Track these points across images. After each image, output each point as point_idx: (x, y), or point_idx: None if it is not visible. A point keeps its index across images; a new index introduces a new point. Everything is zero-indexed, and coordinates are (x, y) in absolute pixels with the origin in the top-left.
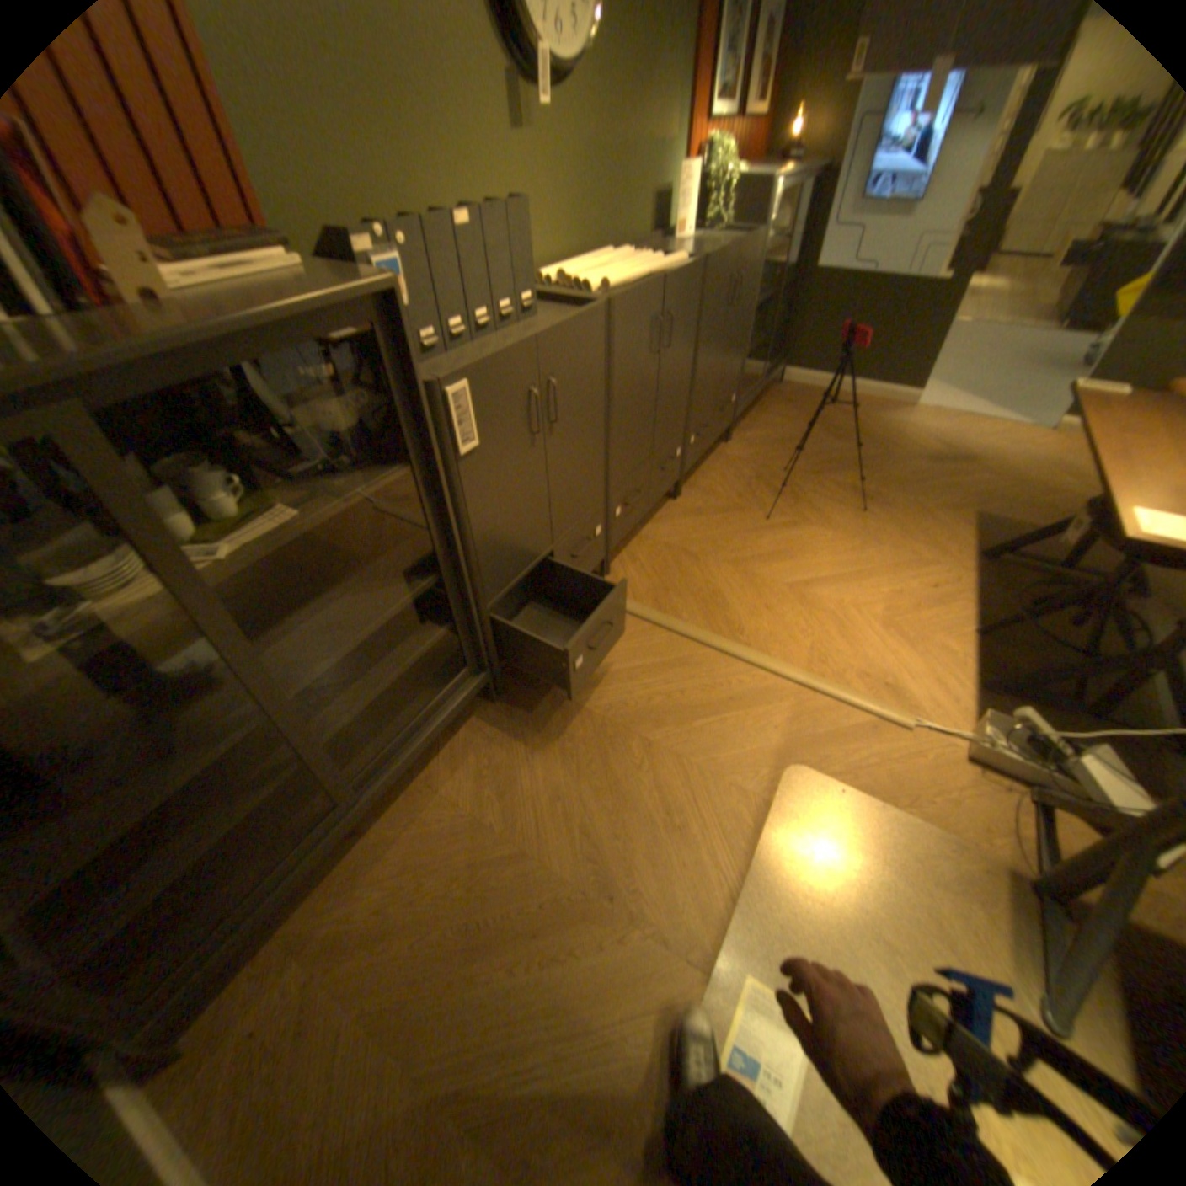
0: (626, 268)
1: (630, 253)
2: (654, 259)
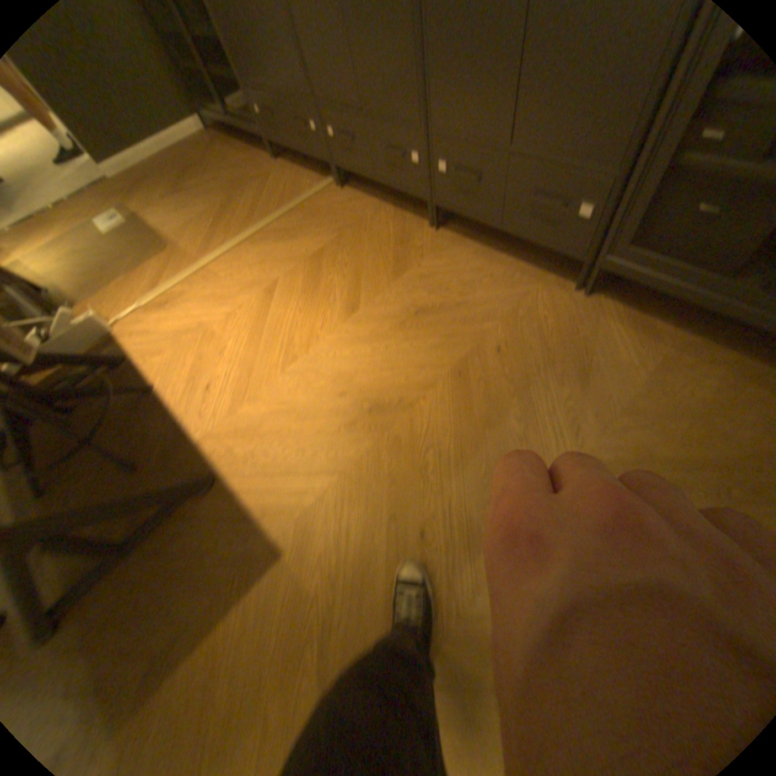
0: None
1: None
2: None
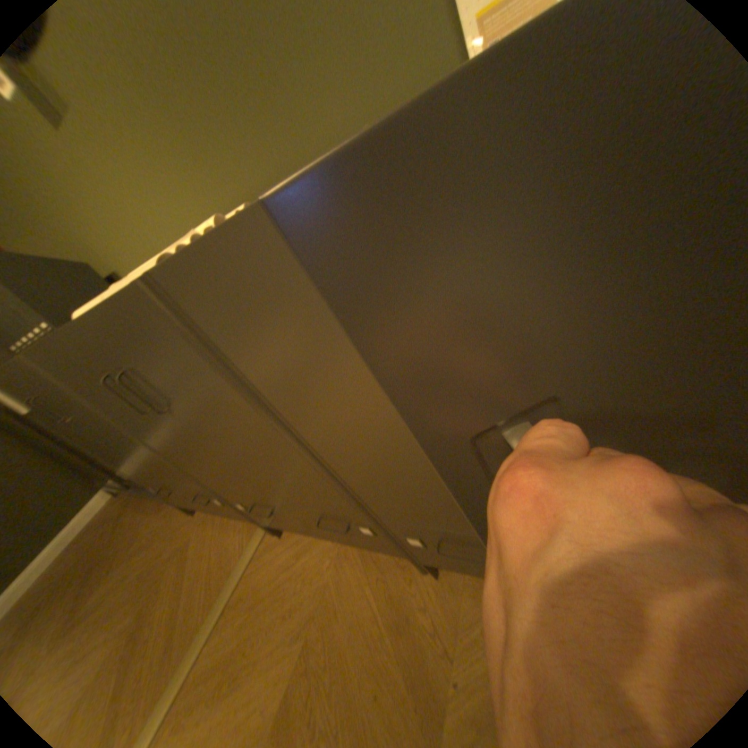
0: None
1: None
2: None
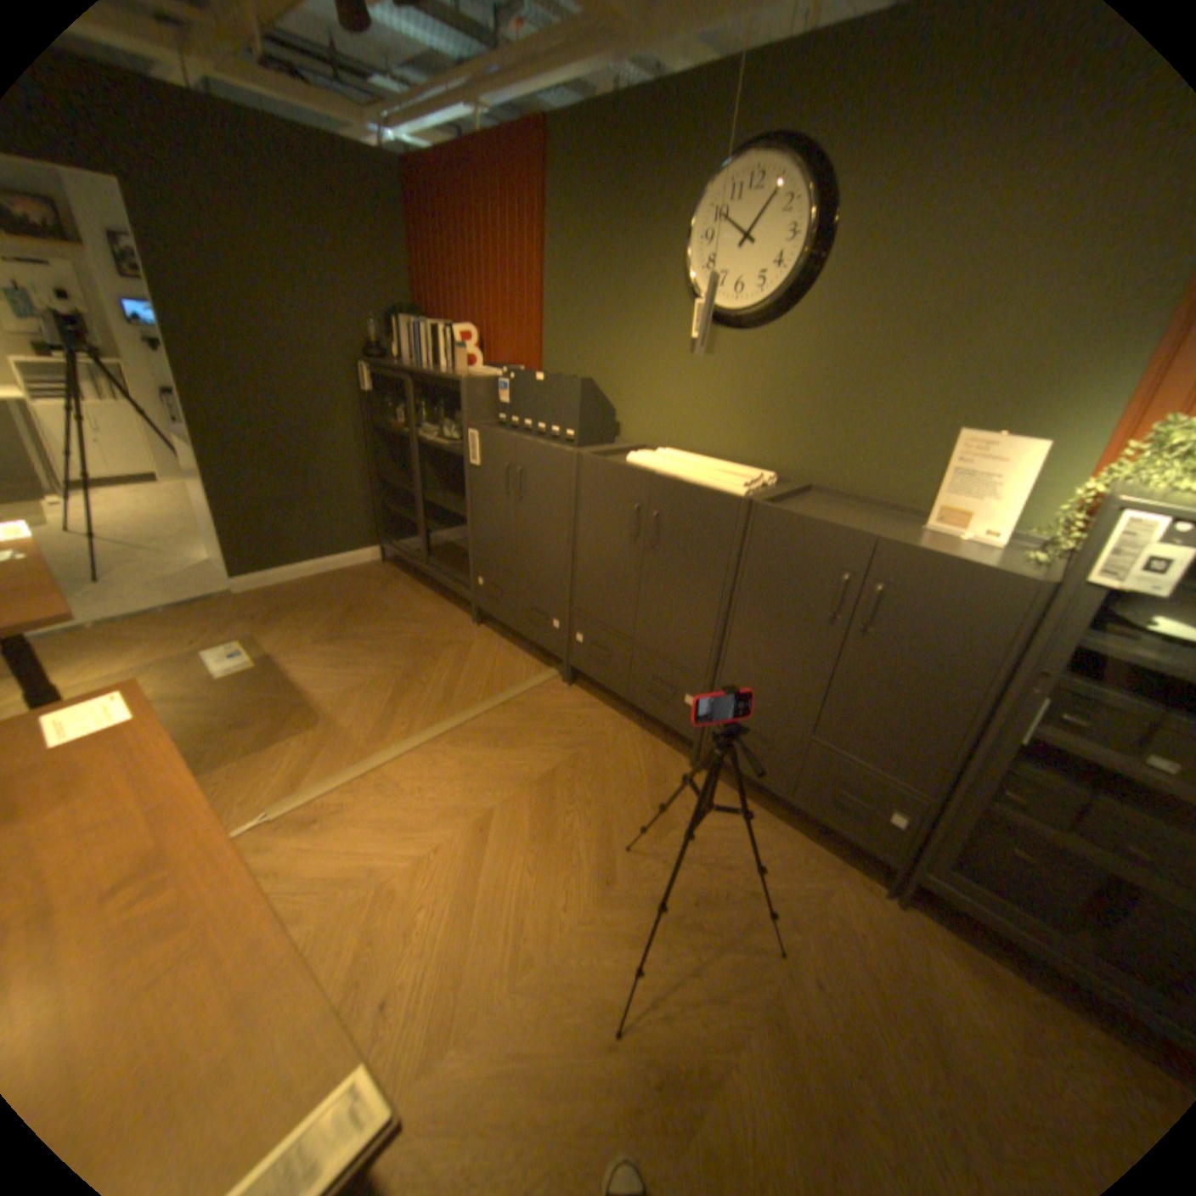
0: (679, 466)
1: (747, 474)
2: (722, 479)
